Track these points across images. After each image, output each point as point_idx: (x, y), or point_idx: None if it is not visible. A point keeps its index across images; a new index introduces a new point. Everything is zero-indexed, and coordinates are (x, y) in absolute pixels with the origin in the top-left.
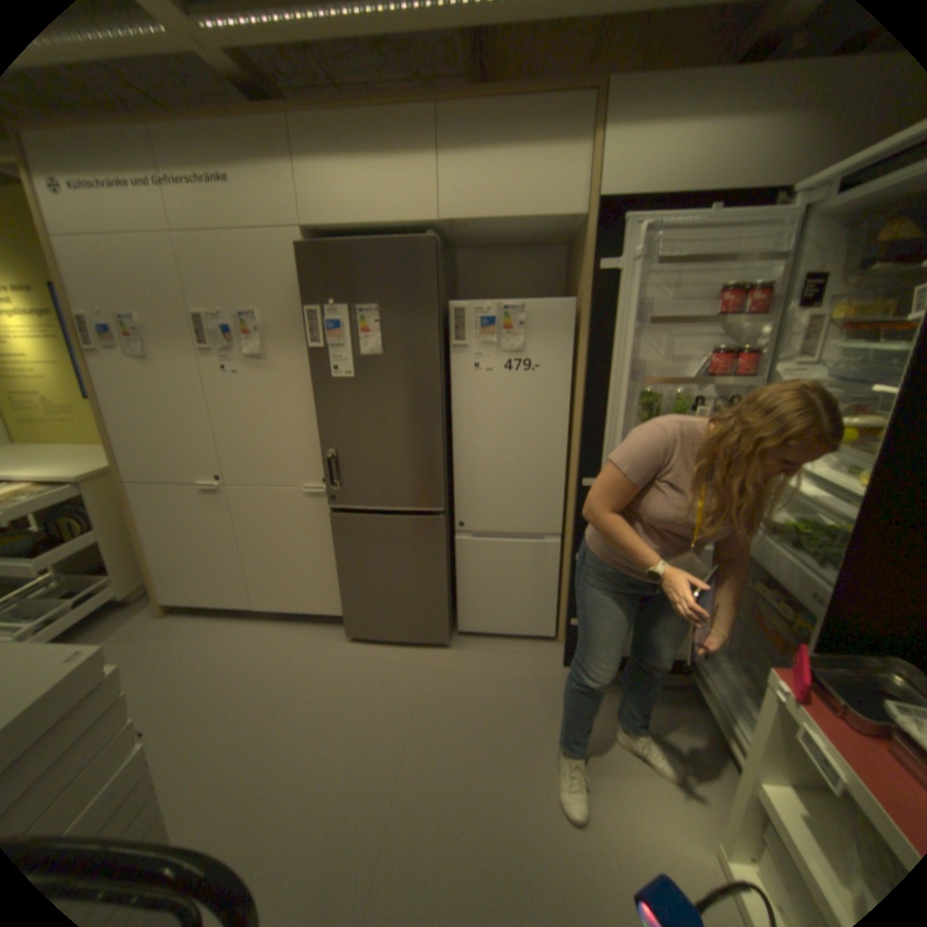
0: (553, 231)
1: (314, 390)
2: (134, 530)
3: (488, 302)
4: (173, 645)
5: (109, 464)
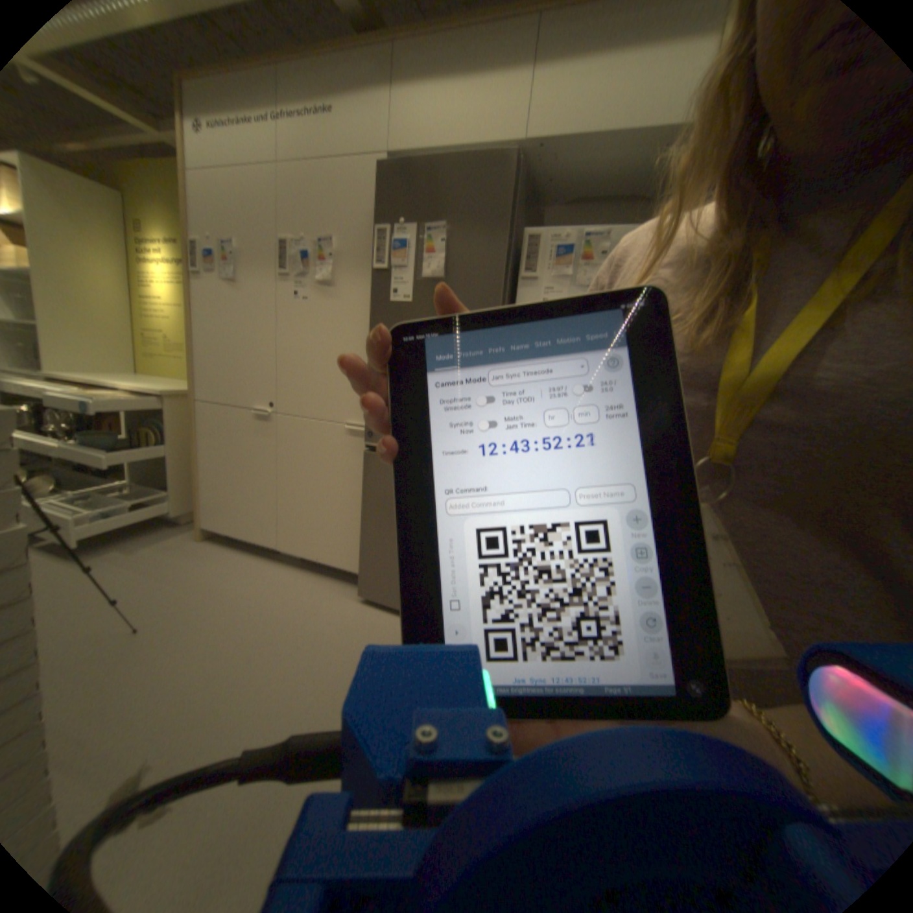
0: (658, 163)
1: (373, 319)
2: (195, 448)
3: (568, 227)
4: (200, 565)
5: (188, 380)
